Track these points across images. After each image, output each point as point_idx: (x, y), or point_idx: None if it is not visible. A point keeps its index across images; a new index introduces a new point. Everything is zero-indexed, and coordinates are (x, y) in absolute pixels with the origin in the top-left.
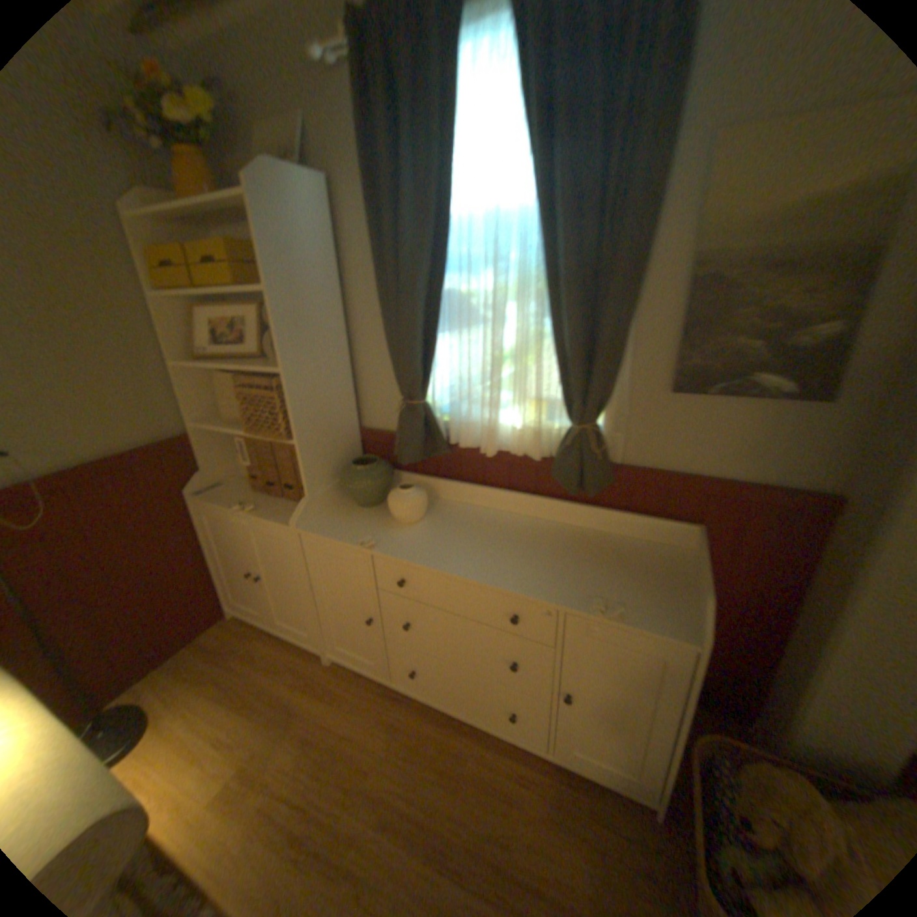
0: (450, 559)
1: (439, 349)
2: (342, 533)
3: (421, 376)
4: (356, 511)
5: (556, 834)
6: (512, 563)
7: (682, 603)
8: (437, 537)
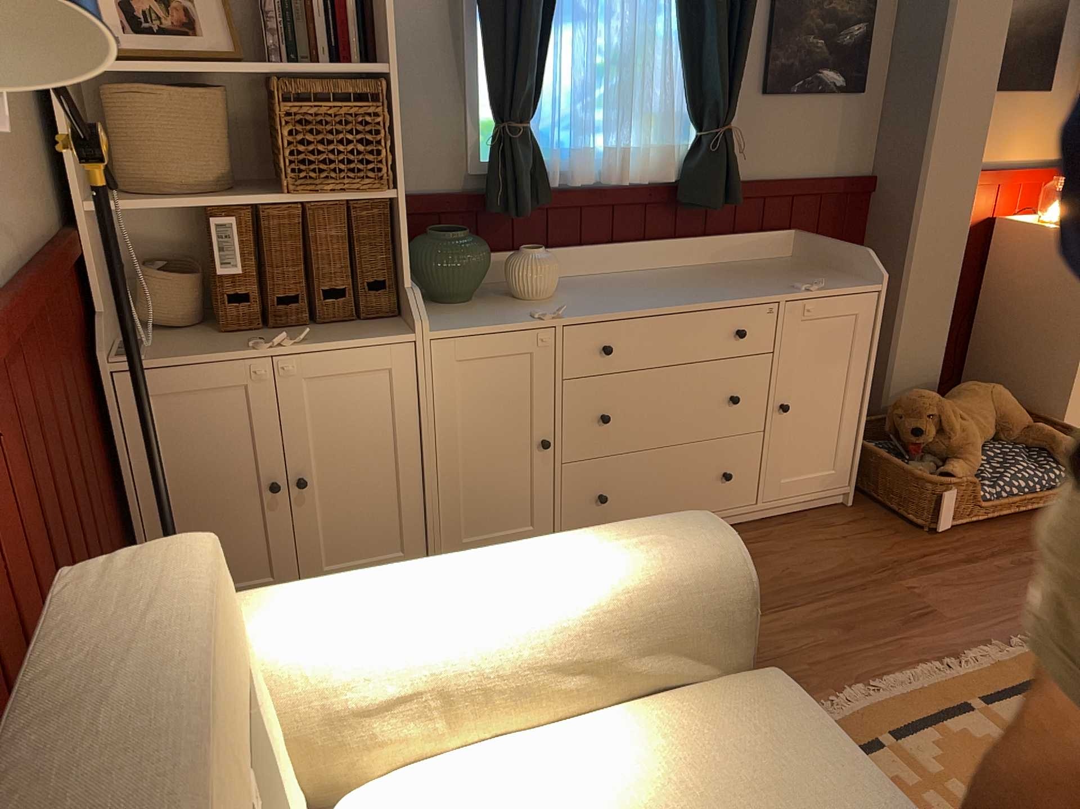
0: (648, 302)
1: (547, 52)
2: (493, 321)
3: (534, 89)
4: (457, 309)
5: (808, 549)
6: (700, 291)
7: (836, 276)
8: (599, 298)
